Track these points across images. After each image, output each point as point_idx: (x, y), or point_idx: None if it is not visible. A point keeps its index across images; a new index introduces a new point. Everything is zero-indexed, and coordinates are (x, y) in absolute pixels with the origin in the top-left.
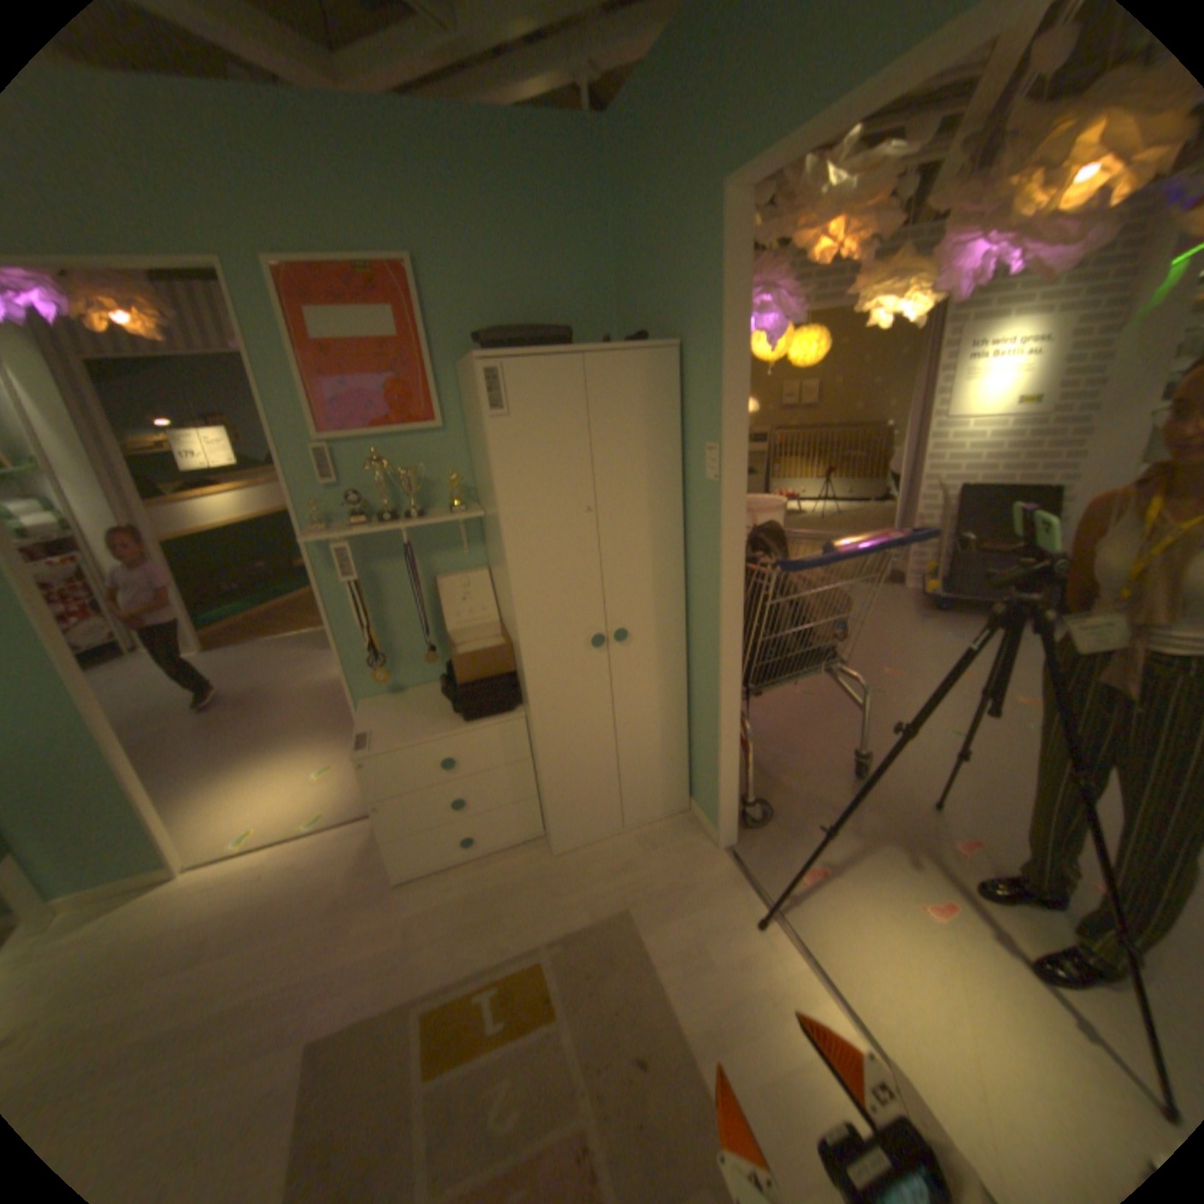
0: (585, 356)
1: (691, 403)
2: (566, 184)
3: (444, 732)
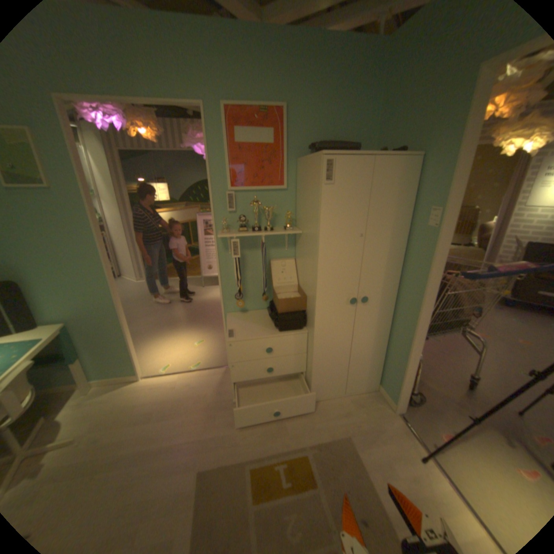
0: (376, 156)
1: (425, 184)
2: (365, 71)
3: (269, 335)
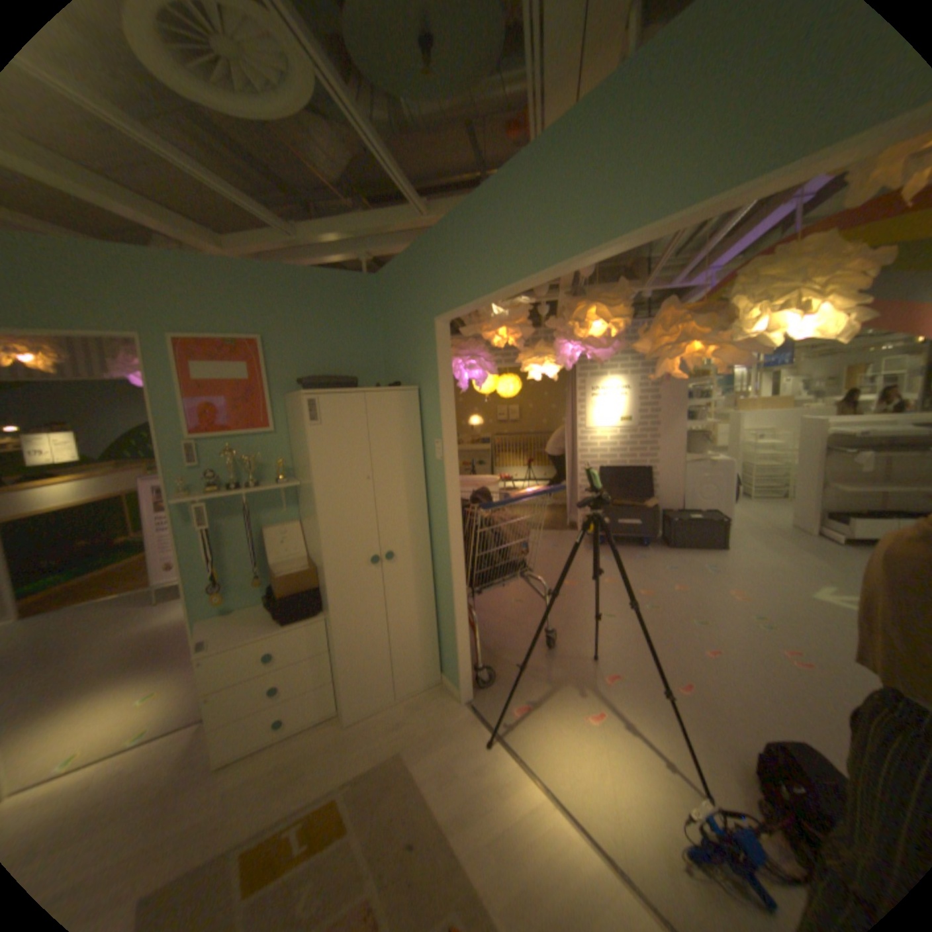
0: (366, 393)
1: (426, 419)
2: (354, 305)
3: (266, 634)
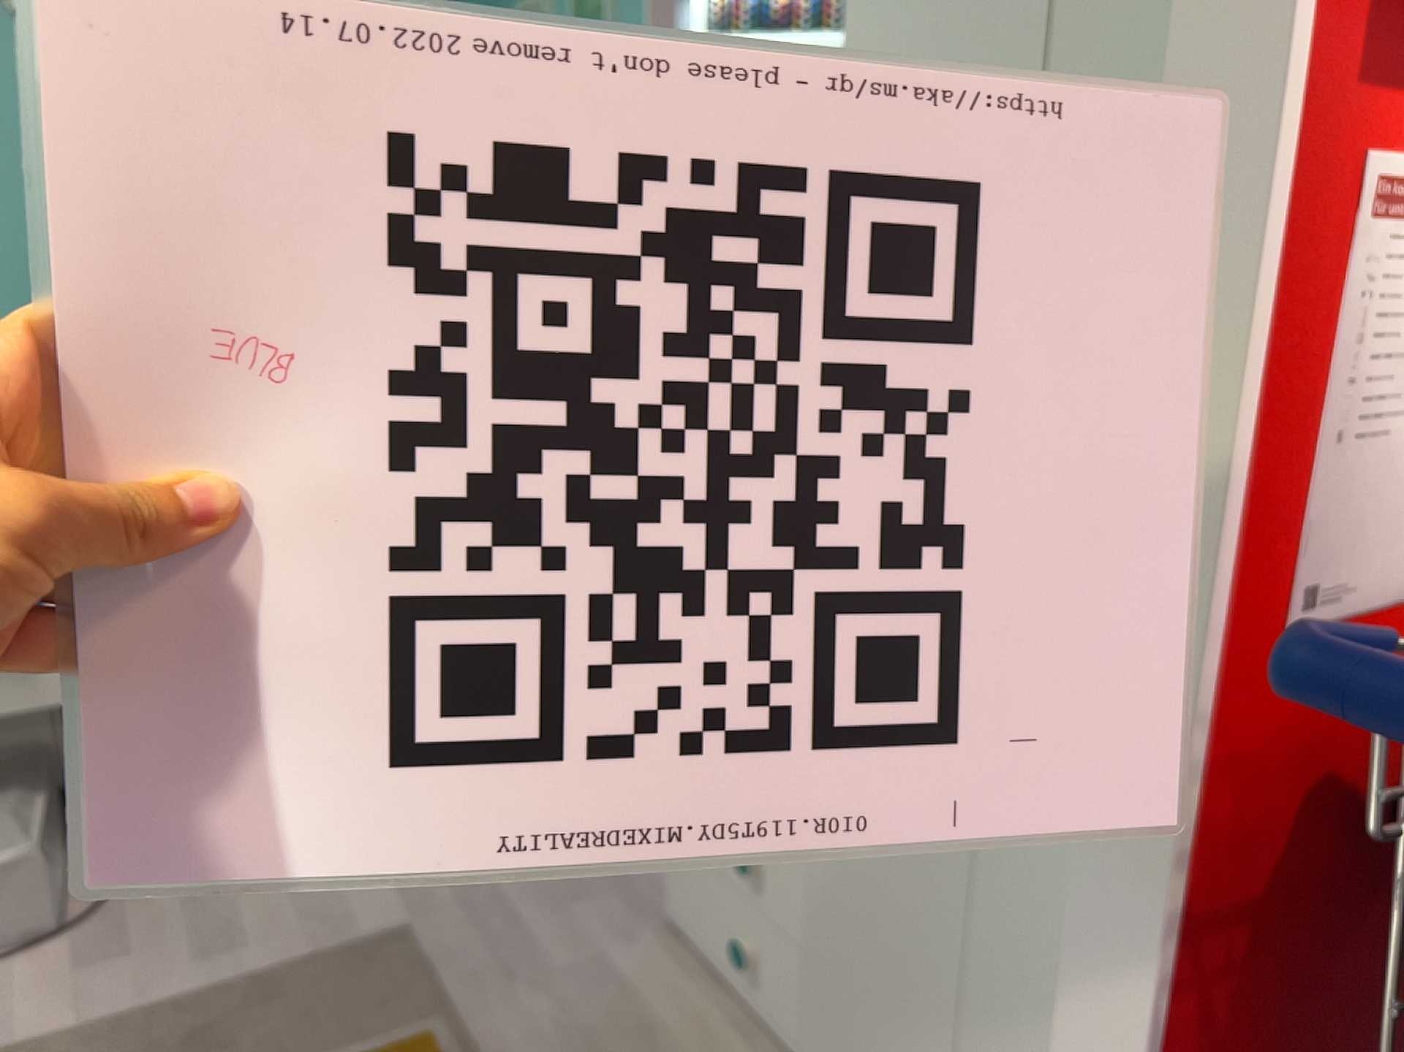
0: None
1: None
2: None
3: None
